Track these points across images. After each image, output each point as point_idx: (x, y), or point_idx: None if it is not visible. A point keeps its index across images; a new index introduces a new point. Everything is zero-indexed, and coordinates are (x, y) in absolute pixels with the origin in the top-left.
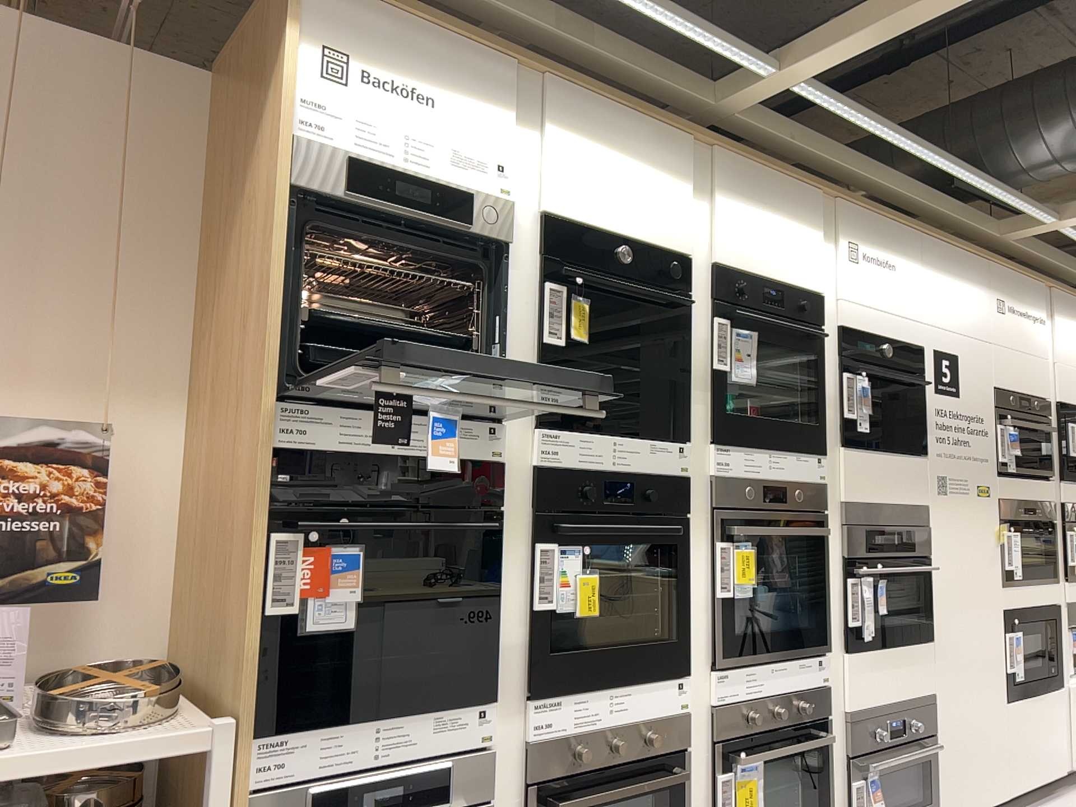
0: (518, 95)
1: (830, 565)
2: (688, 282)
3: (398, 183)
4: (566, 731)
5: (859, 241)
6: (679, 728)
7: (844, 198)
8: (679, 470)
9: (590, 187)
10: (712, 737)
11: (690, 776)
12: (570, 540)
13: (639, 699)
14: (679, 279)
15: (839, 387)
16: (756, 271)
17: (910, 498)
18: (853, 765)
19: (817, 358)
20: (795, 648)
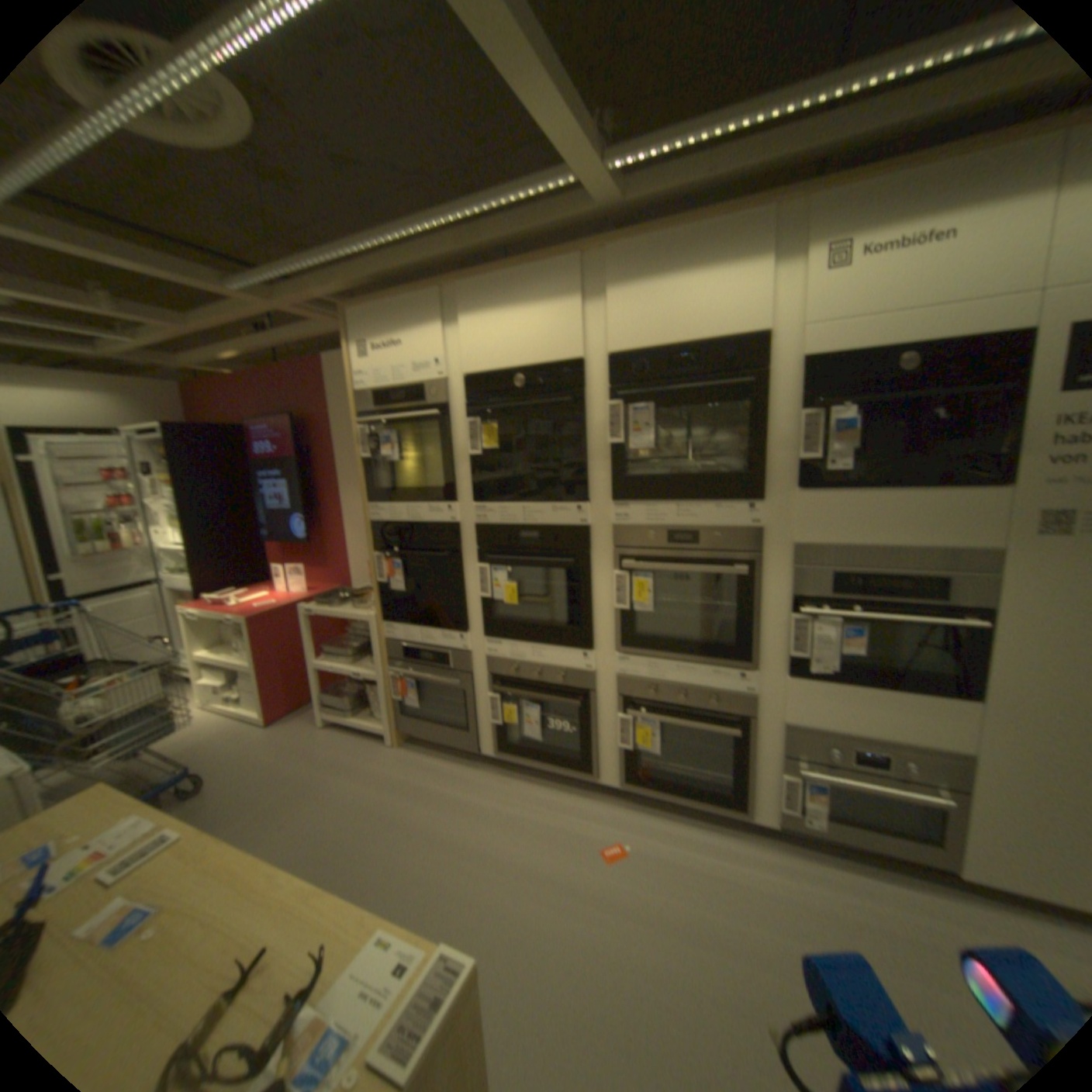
0: (437, 307)
1: (771, 601)
2: (578, 380)
3: (387, 394)
4: (504, 658)
5: (857, 228)
6: (582, 679)
7: (819, 186)
8: (575, 523)
9: (487, 344)
10: (617, 693)
11: (599, 709)
12: (496, 564)
13: (551, 655)
14: (569, 381)
15: (794, 427)
16: (656, 343)
17: (951, 541)
18: (787, 767)
19: (753, 404)
20: (706, 659)
